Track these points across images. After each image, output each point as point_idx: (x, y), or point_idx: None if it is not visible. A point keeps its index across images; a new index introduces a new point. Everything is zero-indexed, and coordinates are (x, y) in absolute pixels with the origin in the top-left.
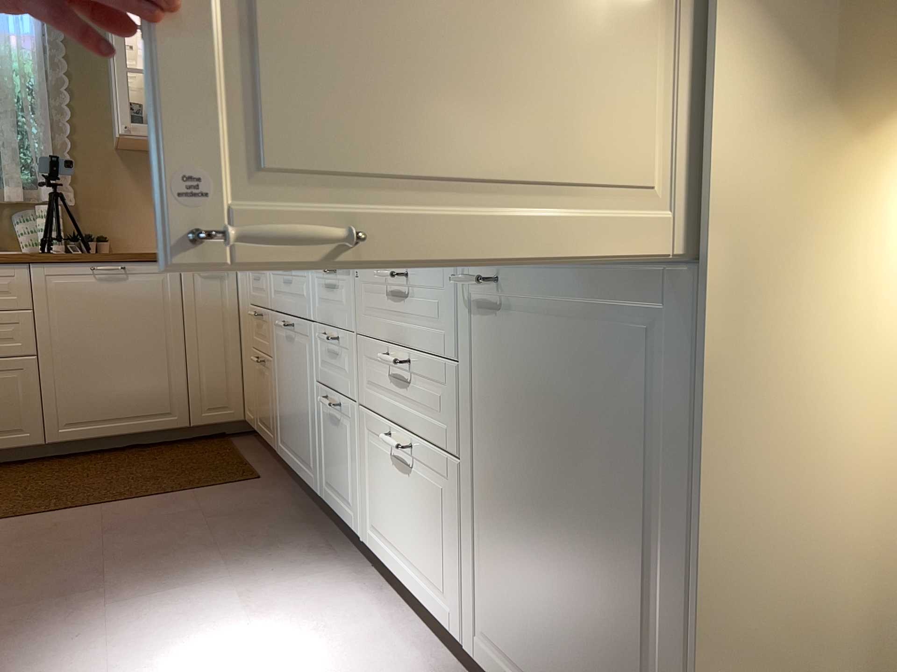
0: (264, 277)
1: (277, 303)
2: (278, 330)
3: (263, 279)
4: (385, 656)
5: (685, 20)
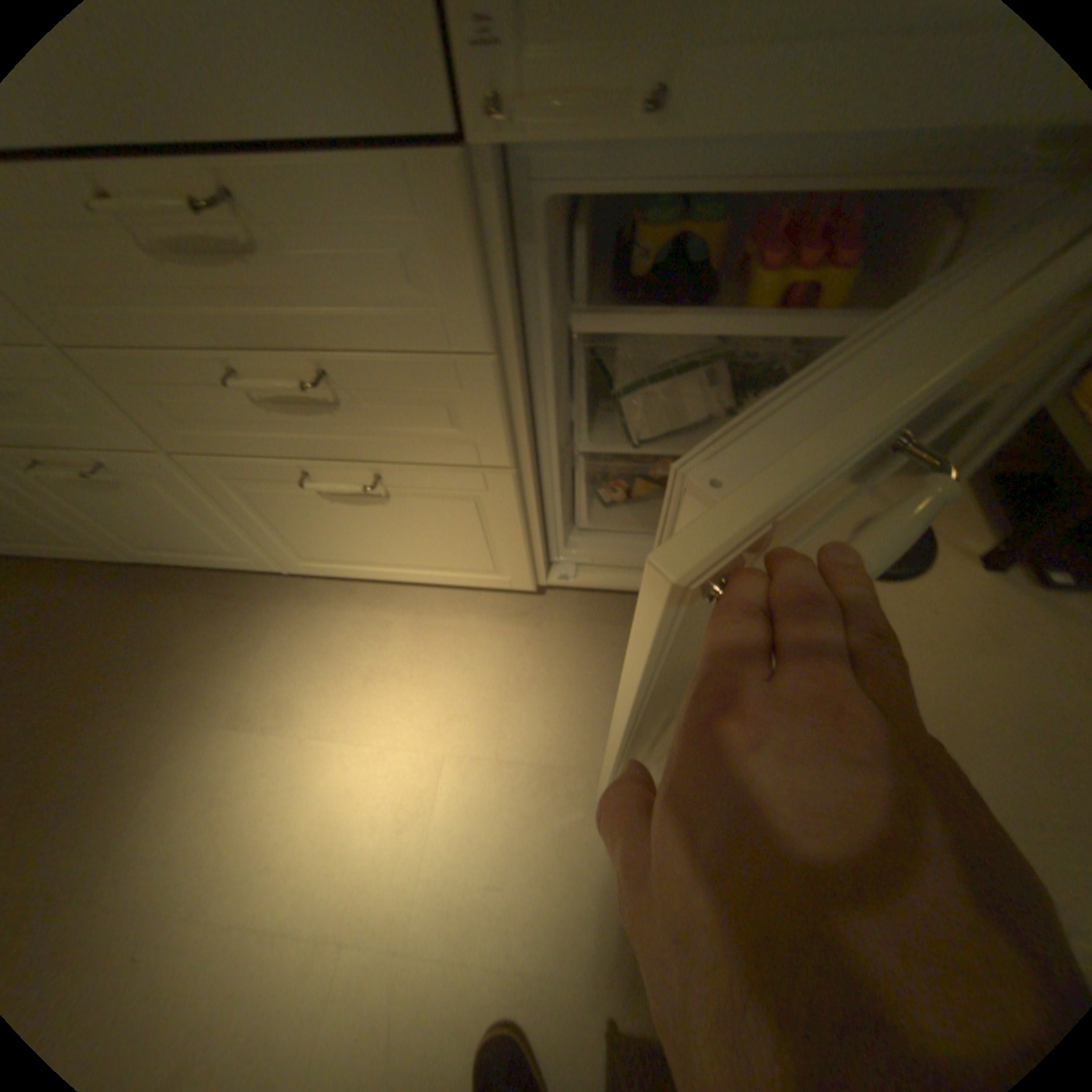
0: None
1: None
2: None
3: None
4: (442, 640)
5: None
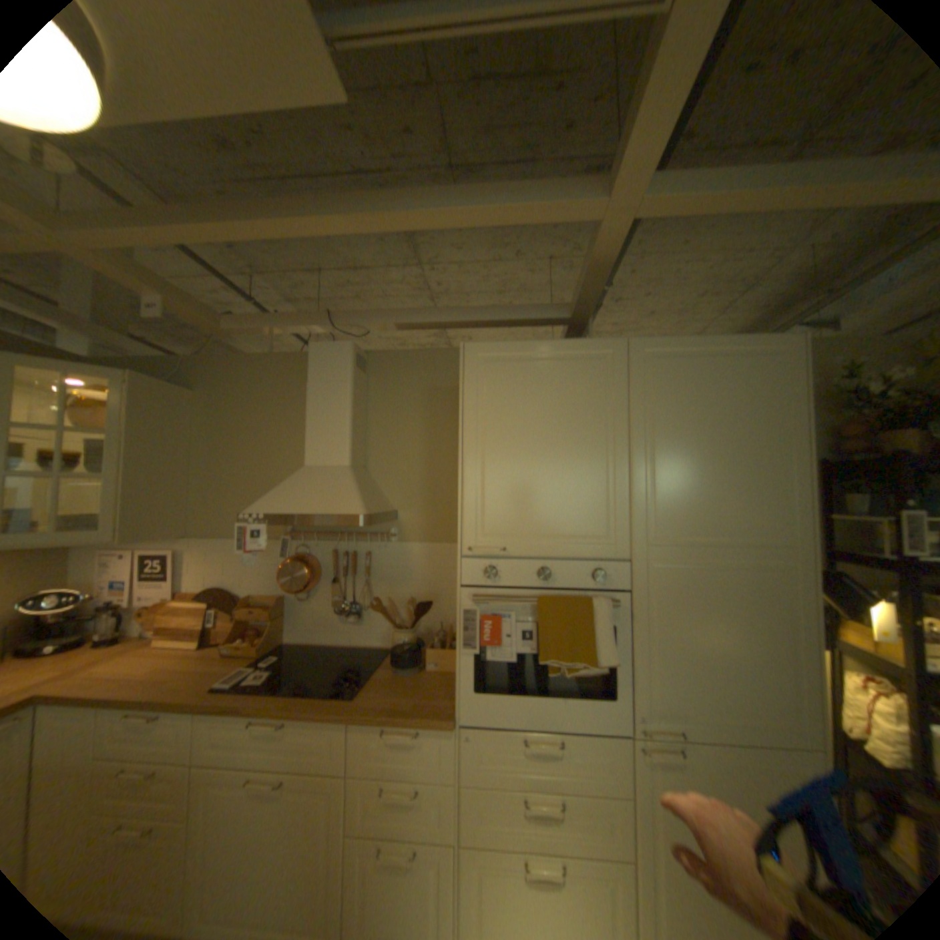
0: (171, 729)
1: (220, 760)
2: (220, 789)
3: (168, 731)
4: None
5: (801, 662)
